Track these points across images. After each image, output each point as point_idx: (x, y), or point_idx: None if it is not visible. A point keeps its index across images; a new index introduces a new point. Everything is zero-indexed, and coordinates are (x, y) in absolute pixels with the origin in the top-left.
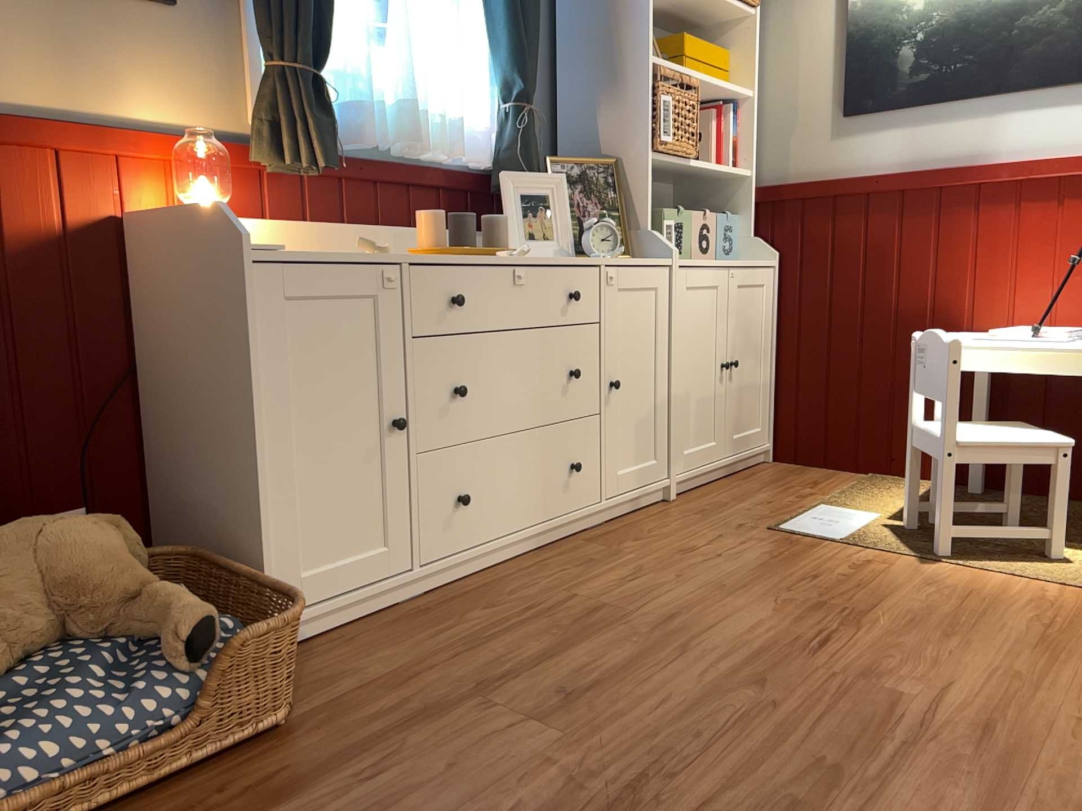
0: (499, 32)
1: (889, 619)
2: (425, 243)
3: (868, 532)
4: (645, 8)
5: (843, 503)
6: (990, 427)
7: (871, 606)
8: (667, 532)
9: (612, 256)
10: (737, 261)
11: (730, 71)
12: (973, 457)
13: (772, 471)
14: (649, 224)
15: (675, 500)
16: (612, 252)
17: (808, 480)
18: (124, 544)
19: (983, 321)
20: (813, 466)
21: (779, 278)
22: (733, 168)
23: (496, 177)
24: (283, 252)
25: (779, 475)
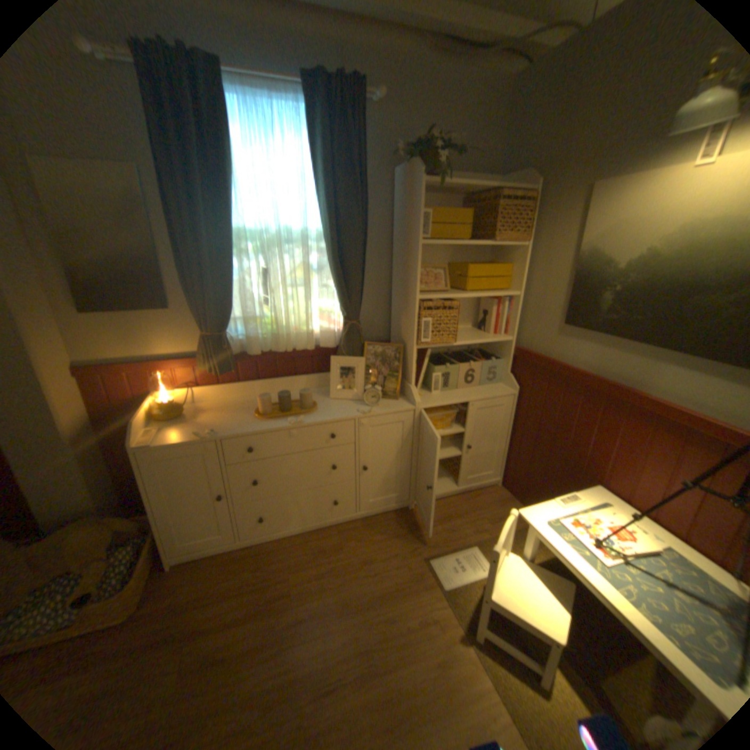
0: (335, 286)
1: (380, 692)
2: (260, 409)
3: (468, 592)
4: (416, 269)
5: (488, 552)
6: (543, 586)
7: (387, 671)
8: (377, 540)
9: (374, 407)
10: (482, 395)
11: (512, 276)
12: (501, 613)
13: (490, 497)
14: (415, 380)
15: (412, 509)
16: (375, 404)
17: (499, 515)
18: (104, 536)
19: (617, 488)
20: (517, 501)
21: (519, 400)
22: (504, 333)
23: (338, 351)
24: (159, 440)
25: (489, 504)
